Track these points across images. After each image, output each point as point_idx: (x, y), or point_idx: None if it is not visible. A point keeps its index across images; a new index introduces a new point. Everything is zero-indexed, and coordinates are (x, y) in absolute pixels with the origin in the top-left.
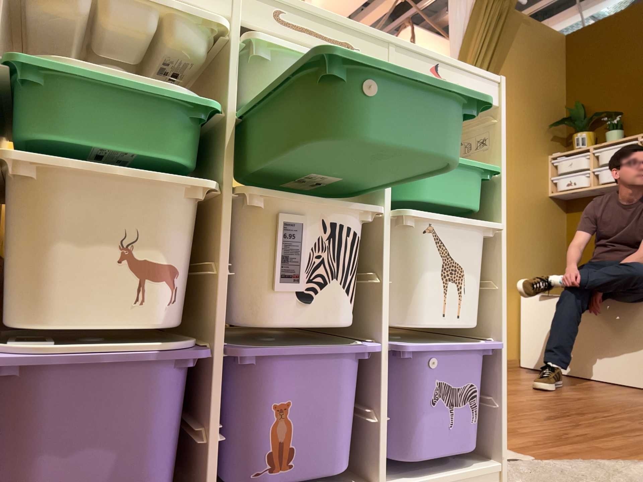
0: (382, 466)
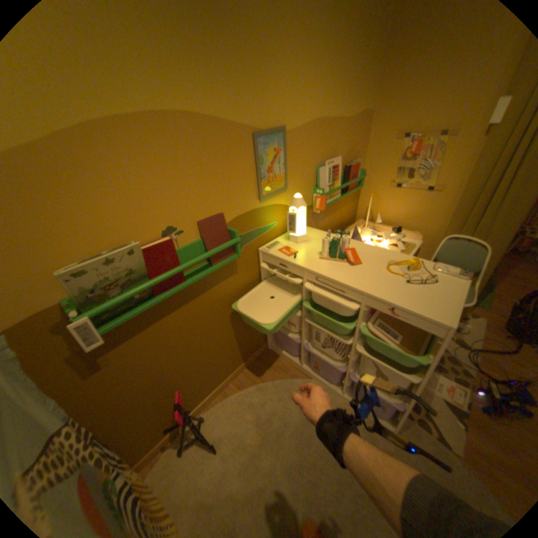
0: (345, 392)
